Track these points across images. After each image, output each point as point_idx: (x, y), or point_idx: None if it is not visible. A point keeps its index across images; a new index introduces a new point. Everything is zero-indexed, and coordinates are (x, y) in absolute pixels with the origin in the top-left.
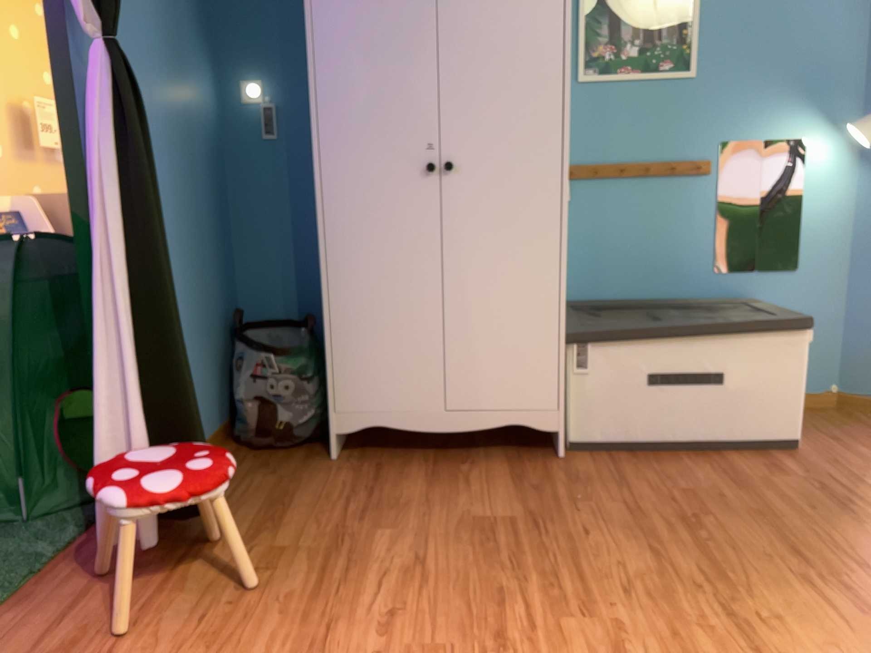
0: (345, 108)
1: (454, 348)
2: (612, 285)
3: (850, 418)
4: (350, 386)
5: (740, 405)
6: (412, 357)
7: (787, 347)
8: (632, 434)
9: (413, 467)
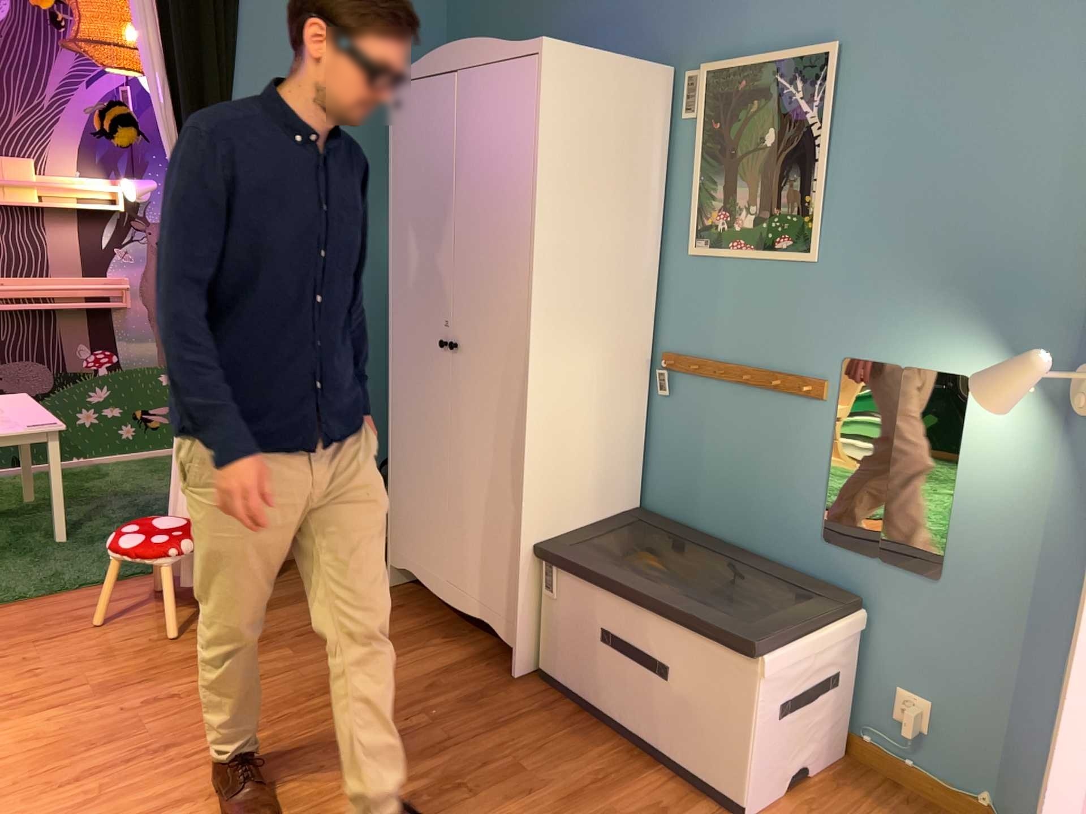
0: (404, 278)
1: (457, 523)
2: (705, 512)
3: None
4: (397, 527)
5: (682, 717)
6: (429, 518)
7: (735, 670)
8: (583, 690)
9: (411, 621)
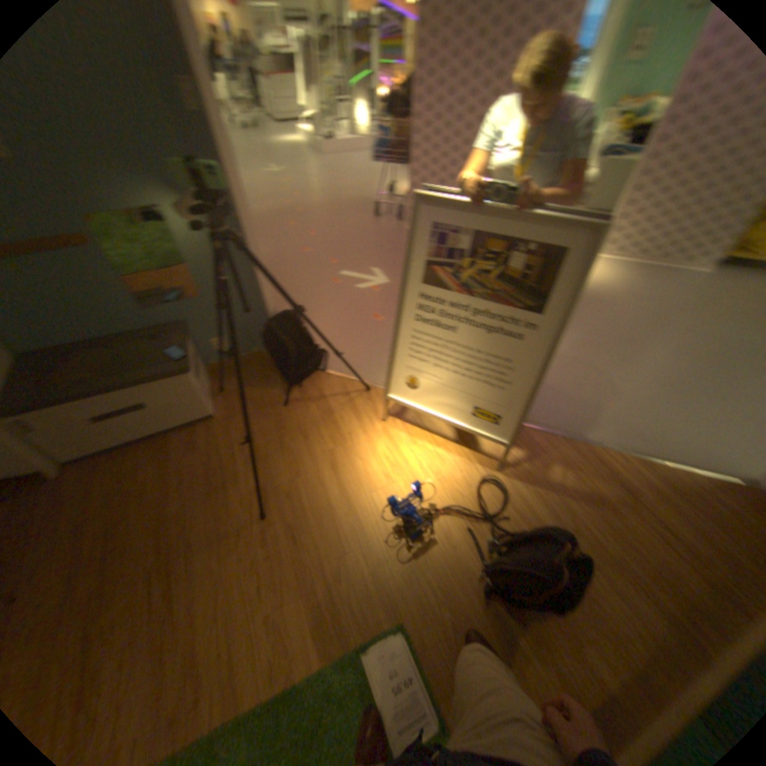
0: None
1: None
2: (58, 337)
3: (257, 372)
4: None
5: (161, 416)
6: None
7: (172, 384)
8: (98, 450)
9: None
